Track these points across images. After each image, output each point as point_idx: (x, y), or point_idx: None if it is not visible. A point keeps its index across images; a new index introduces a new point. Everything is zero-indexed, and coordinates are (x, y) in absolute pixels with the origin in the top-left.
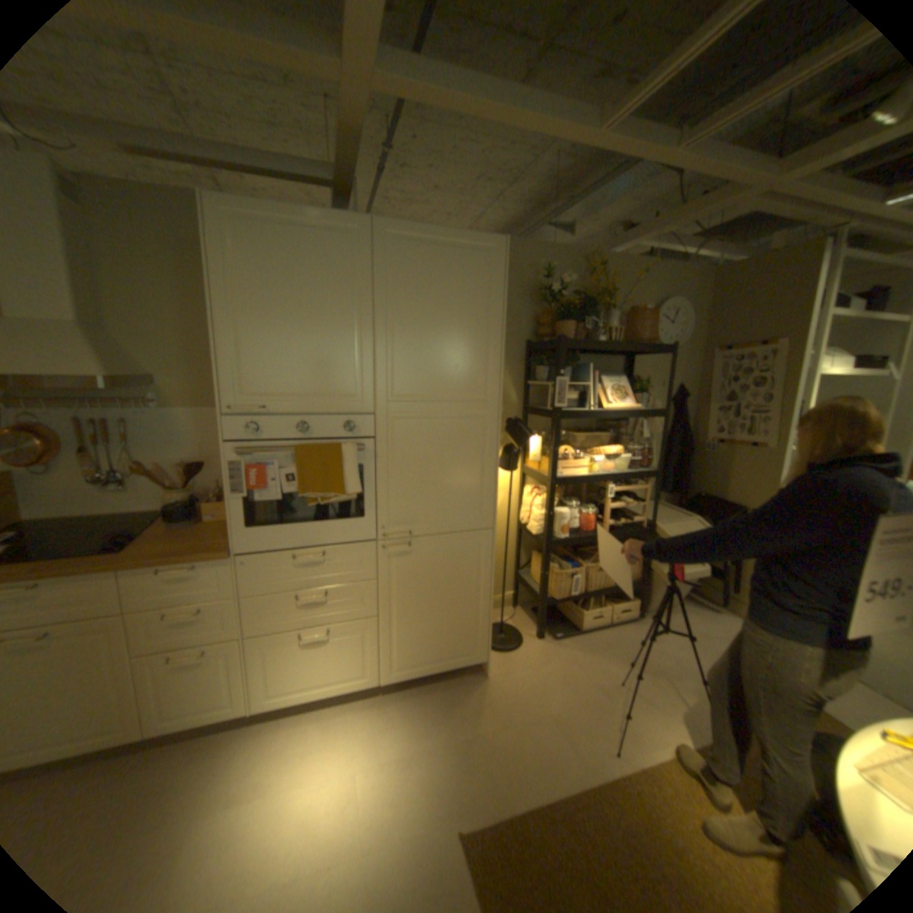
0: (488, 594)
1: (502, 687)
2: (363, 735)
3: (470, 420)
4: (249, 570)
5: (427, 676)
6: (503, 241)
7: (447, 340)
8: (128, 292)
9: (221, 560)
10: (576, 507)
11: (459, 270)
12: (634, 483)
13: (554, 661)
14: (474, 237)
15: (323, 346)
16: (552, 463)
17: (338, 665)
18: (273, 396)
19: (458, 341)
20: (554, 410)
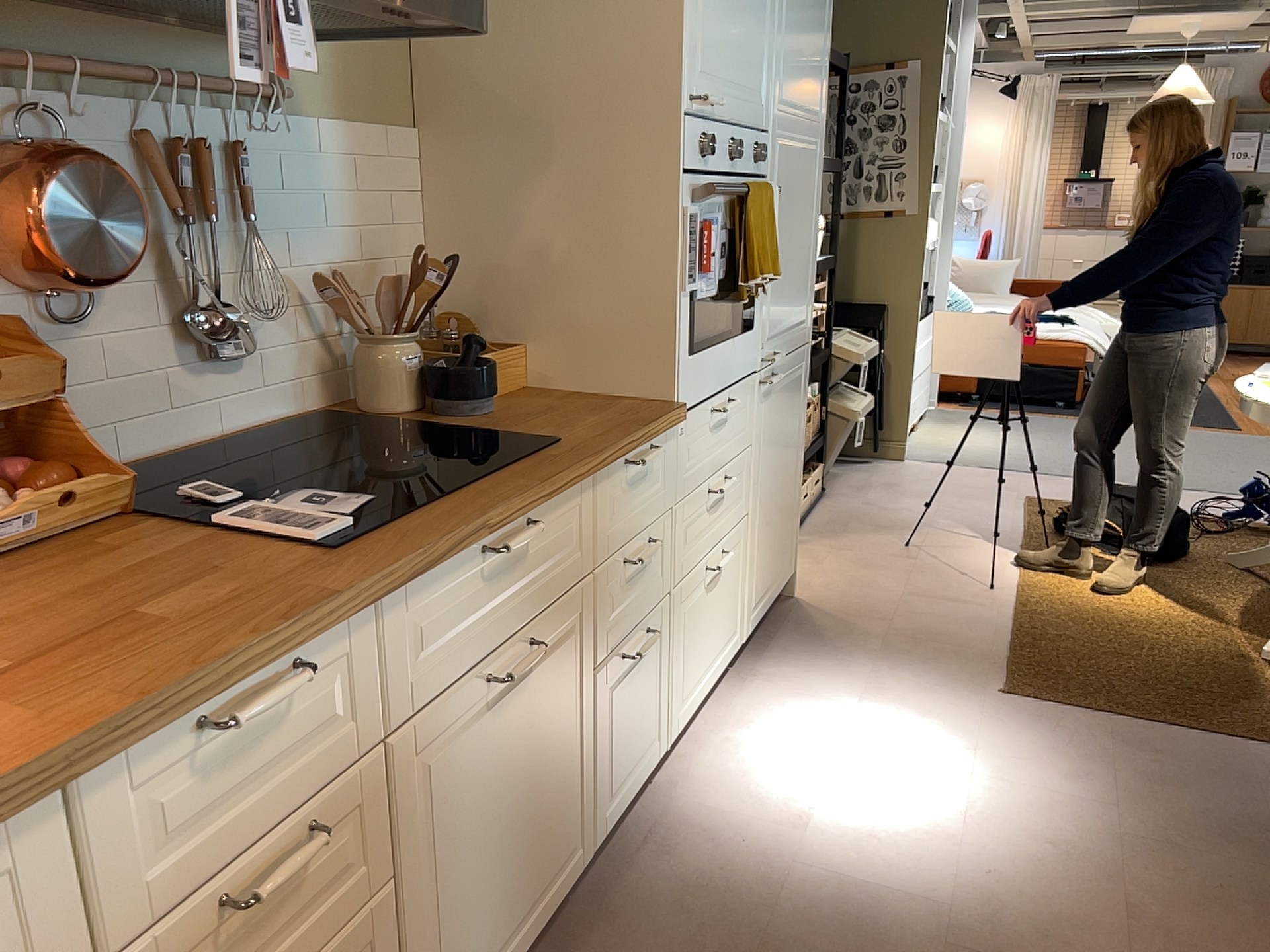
0: (802, 453)
1: (820, 595)
2: (787, 700)
3: (812, 154)
4: (684, 444)
5: (767, 609)
6: None
7: (810, 11)
8: None
9: (679, 423)
10: None
11: None
12: None
13: (819, 555)
14: None
15: None
16: None
17: (725, 612)
18: (717, 84)
19: (815, 15)
20: None
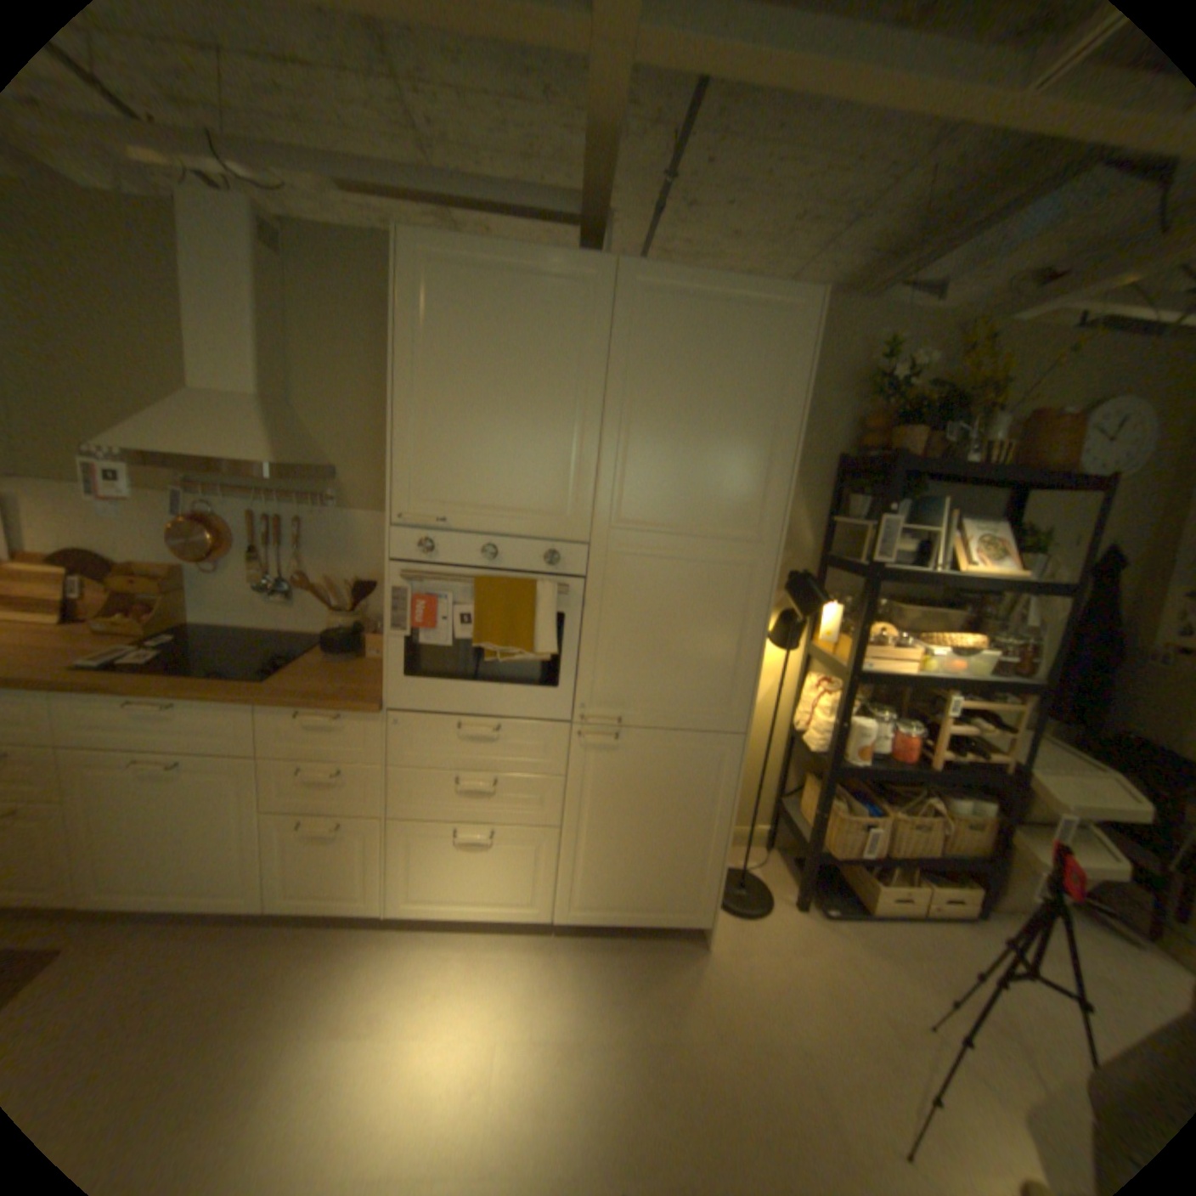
0: (726, 830)
1: (728, 973)
2: (518, 988)
3: (729, 567)
4: (401, 732)
5: (619, 926)
6: (818, 293)
7: (707, 444)
8: (319, 363)
9: (369, 713)
10: (889, 721)
11: (740, 338)
12: (999, 699)
13: (819, 953)
14: (770, 286)
15: (527, 443)
16: (856, 647)
17: (500, 881)
18: (455, 506)
19: (724, 446)
20: (871, 565)
